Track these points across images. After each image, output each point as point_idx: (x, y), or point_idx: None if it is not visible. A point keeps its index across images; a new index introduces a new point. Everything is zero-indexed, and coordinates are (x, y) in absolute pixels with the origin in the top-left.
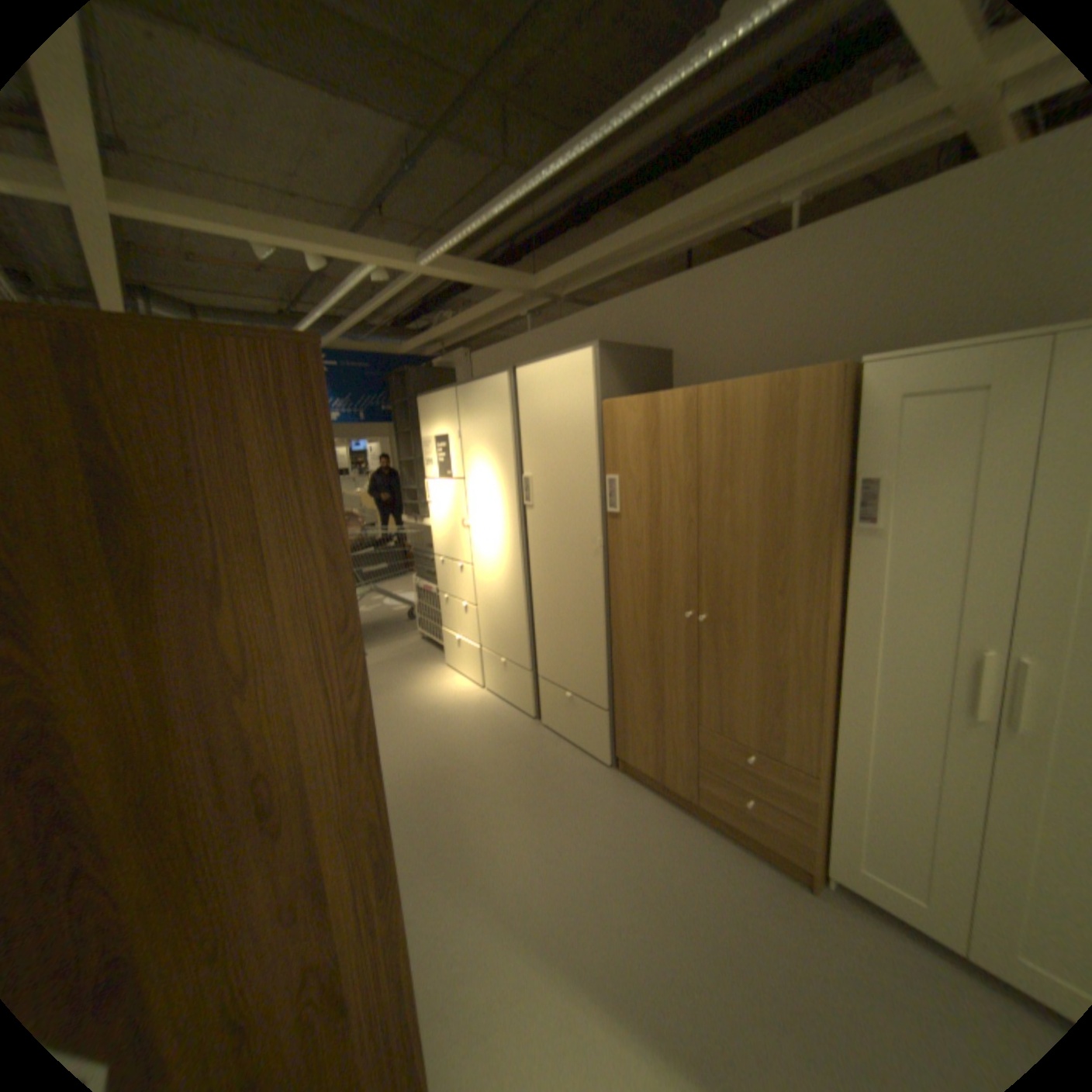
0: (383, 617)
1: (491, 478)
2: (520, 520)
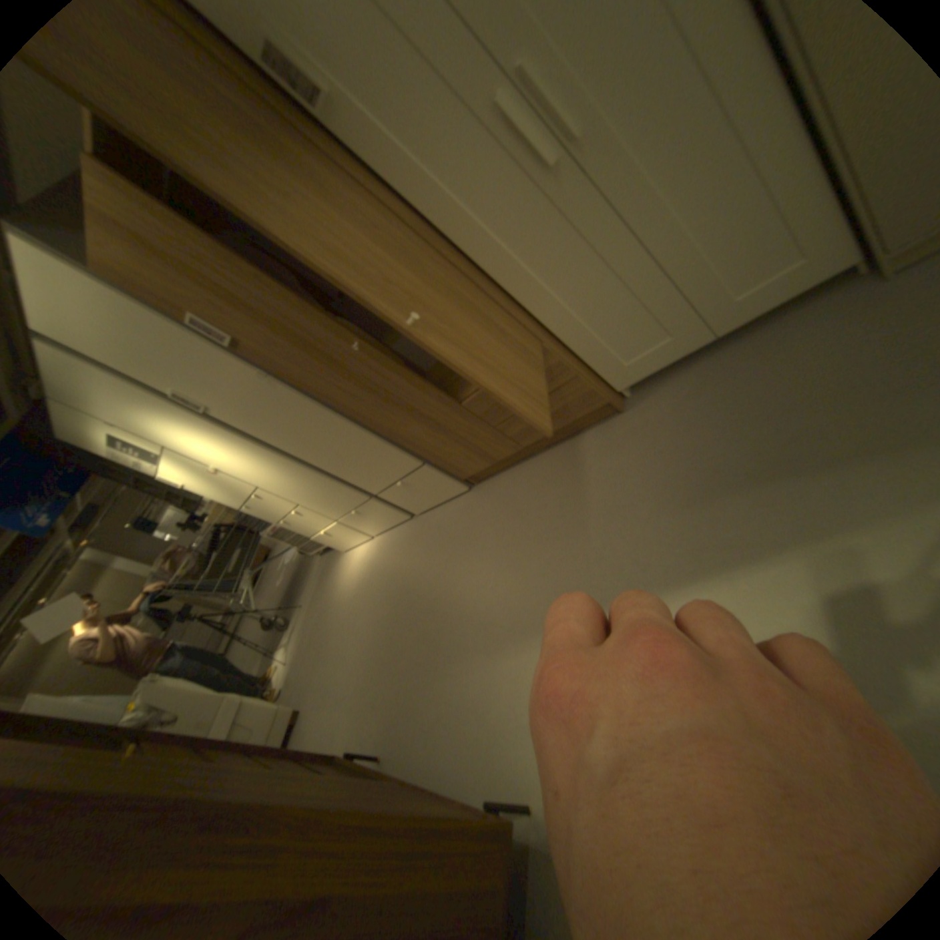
0: (285, 573)
1: (164, 423)
2: (219, 424)
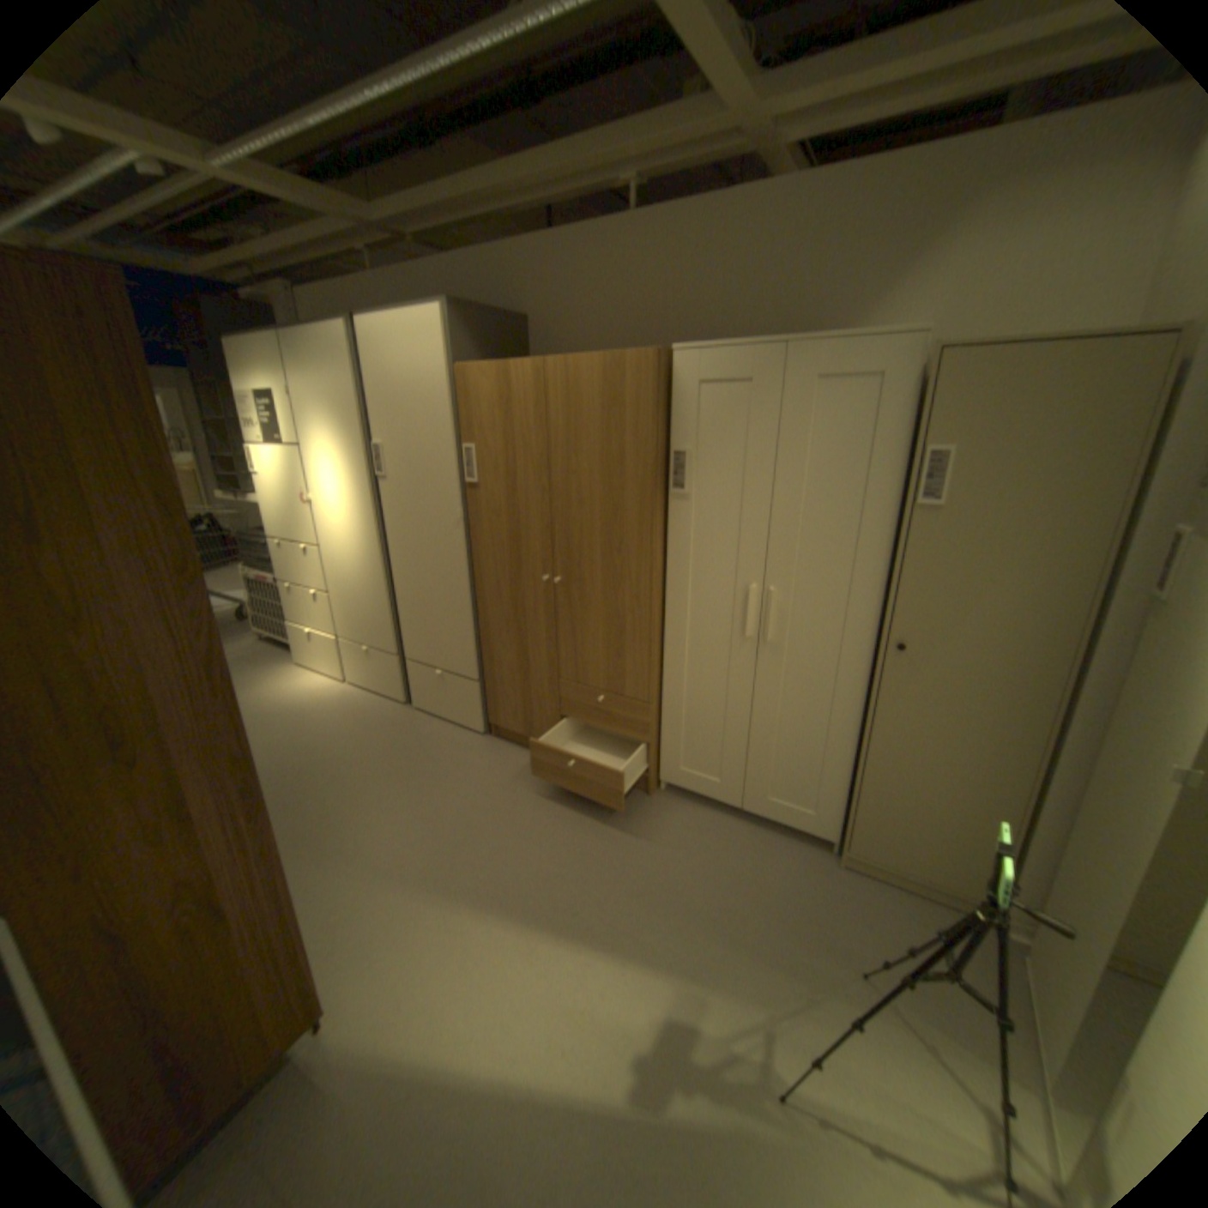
0: None
1: (333, 444)
2: (373, 492)
